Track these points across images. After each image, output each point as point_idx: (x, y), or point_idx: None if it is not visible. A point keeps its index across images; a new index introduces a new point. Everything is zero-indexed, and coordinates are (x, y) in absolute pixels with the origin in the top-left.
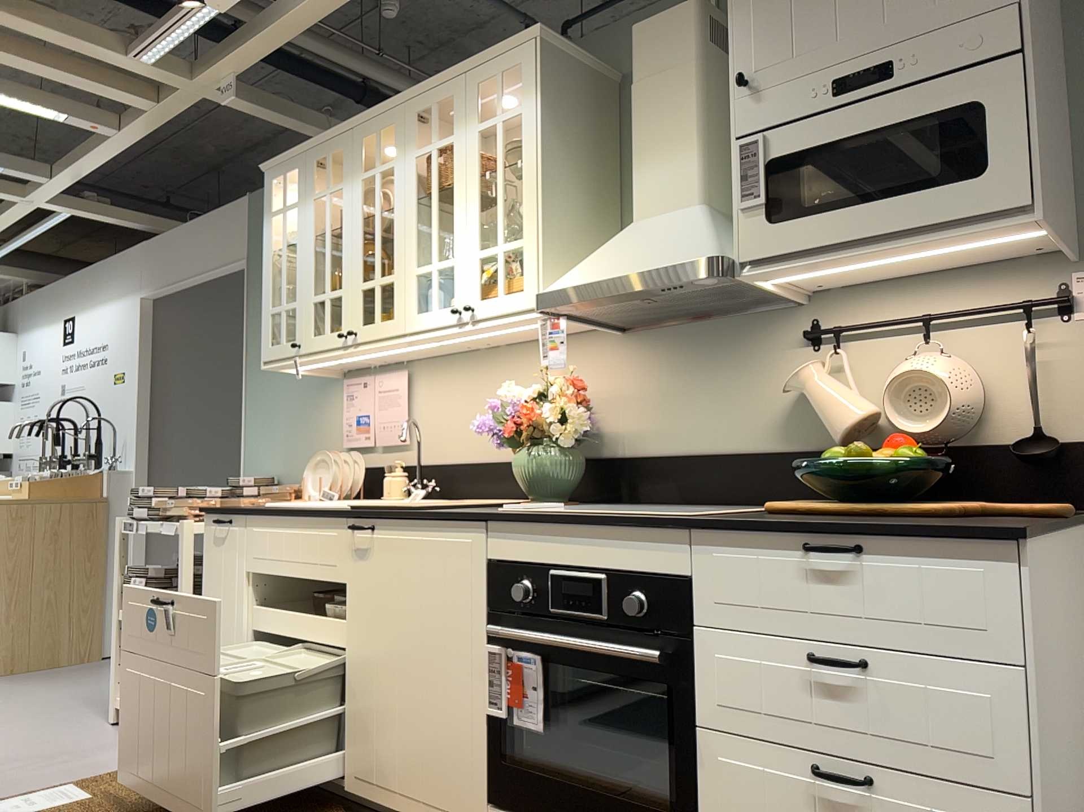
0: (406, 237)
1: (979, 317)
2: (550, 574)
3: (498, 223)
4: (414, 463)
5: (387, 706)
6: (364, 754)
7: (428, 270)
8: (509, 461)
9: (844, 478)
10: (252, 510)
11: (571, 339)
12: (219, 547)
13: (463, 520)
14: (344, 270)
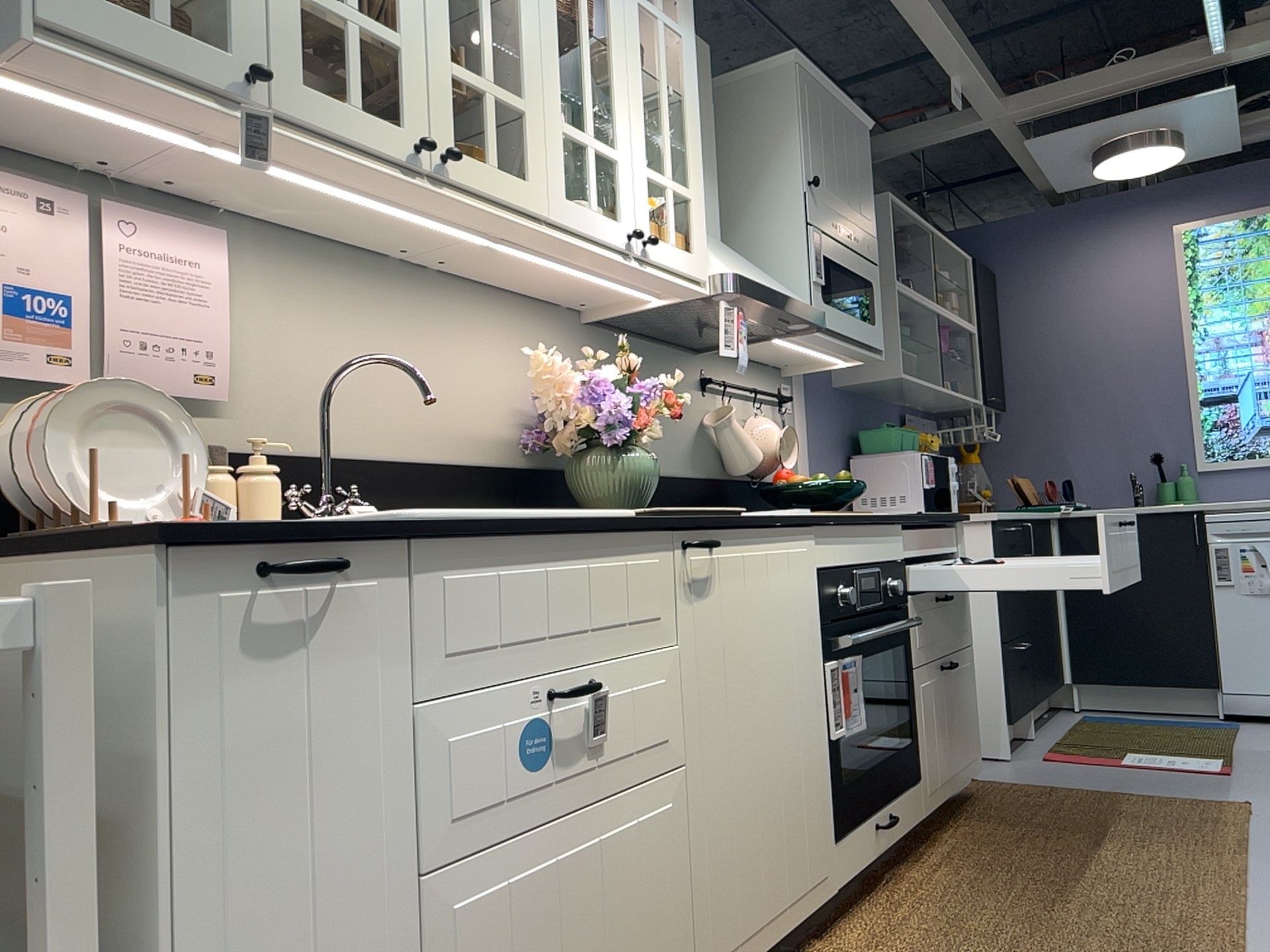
0: (547, 56)
1: (763, 398)
2: (852, 573)
3: (668, 151)
4: (236, 448)
5: (749, 807)
6: (726, 909)
7: (583, 142)
8: (459, 465)
9: (832, 496)
10: (454, 525)
11: (533, 307)
12: (276, 659)
13: (807, 524)
14: (407, 0)
